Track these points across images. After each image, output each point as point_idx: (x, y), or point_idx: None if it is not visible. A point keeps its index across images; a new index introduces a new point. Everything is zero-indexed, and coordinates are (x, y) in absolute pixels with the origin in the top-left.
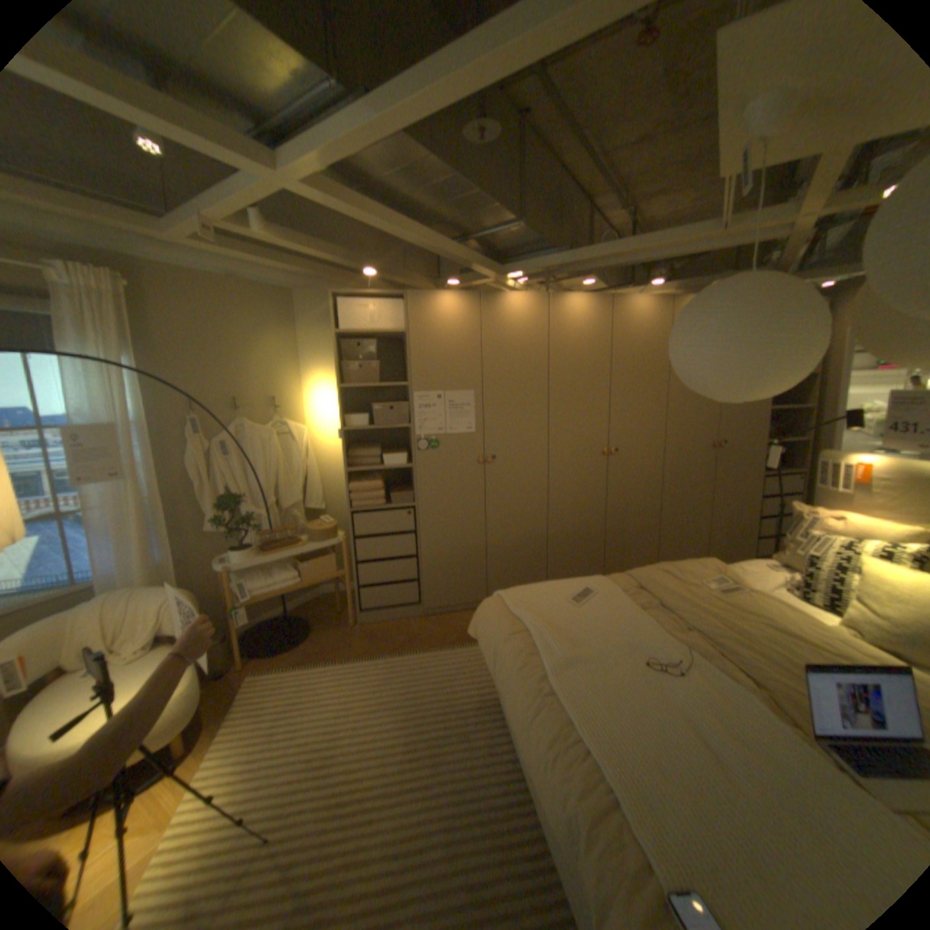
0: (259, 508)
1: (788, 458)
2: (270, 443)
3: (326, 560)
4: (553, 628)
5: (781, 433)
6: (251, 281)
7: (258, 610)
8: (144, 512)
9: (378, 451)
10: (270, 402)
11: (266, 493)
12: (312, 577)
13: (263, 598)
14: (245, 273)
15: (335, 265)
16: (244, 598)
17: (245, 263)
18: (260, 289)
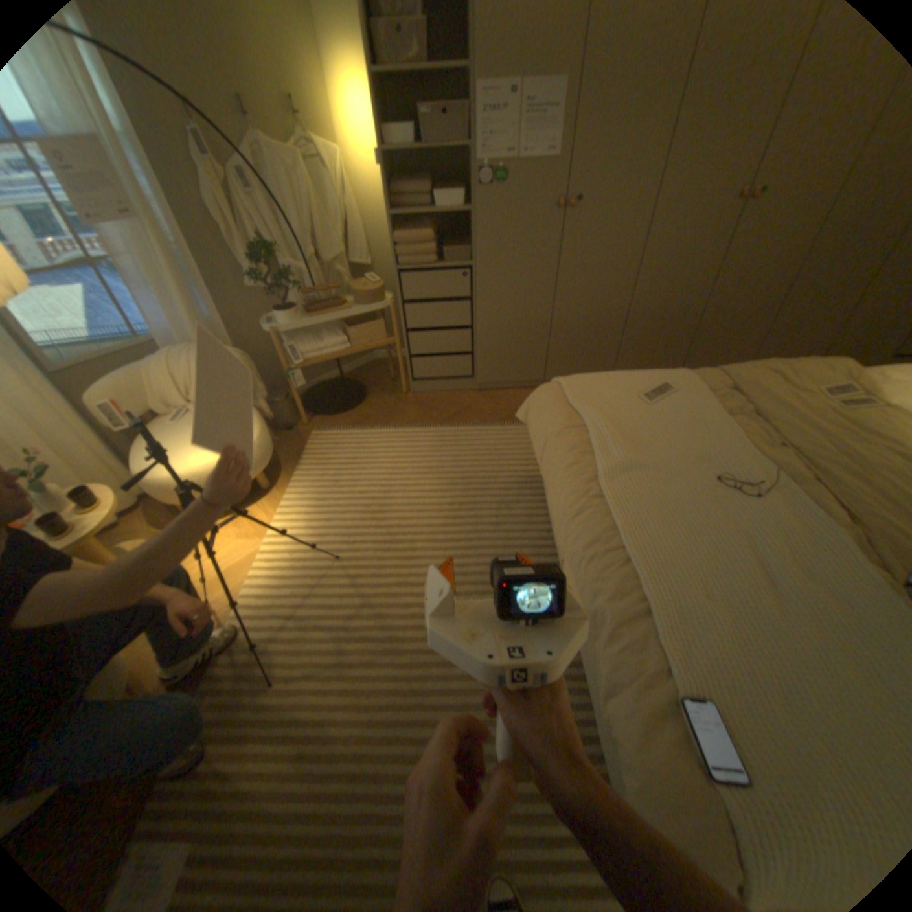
0: (298, 261)
1: None
2: (296, 172)
3: (375, 325)
4: (615, 426)
5: None
6: None
7: (318, 371)
8: (176, 261)
9: (428, 186)
10: (286, 104)
11: (303, 243)
12: (362, 343)
13: (316, 361)
14: None
15: None
16: (298, 360)
17: None
18: None
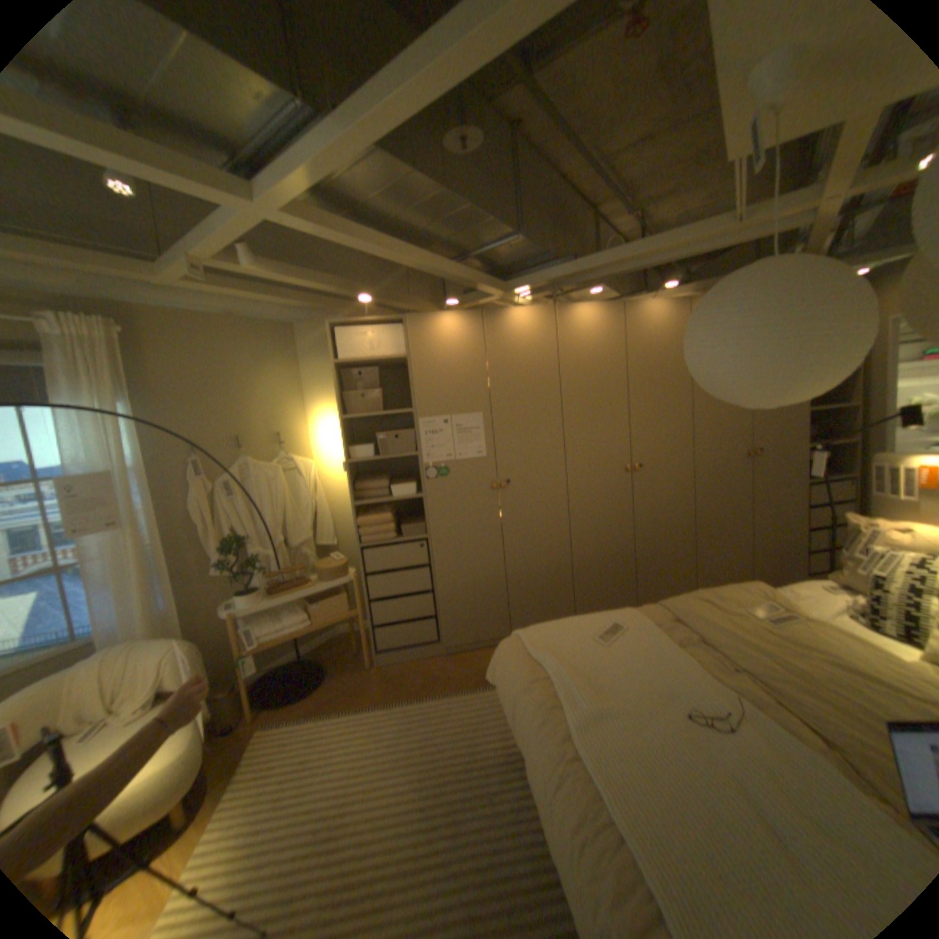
0: (266, 549)
1: (834, 462)
2: (276, 481)
3: (336, 600)
4: (577, 674)
5: (824, 436)
6: (250, 318)
7: (271, 656)
8: (145, 561)
9: (387, 482)
10: (274, 438)
11: (274, 533)
12: (322, 619)
13: (271, 645)
14: (244, 311)
15: (333, 295)
16: (251, 646)
17: (243, 300)
18: (260, 326)
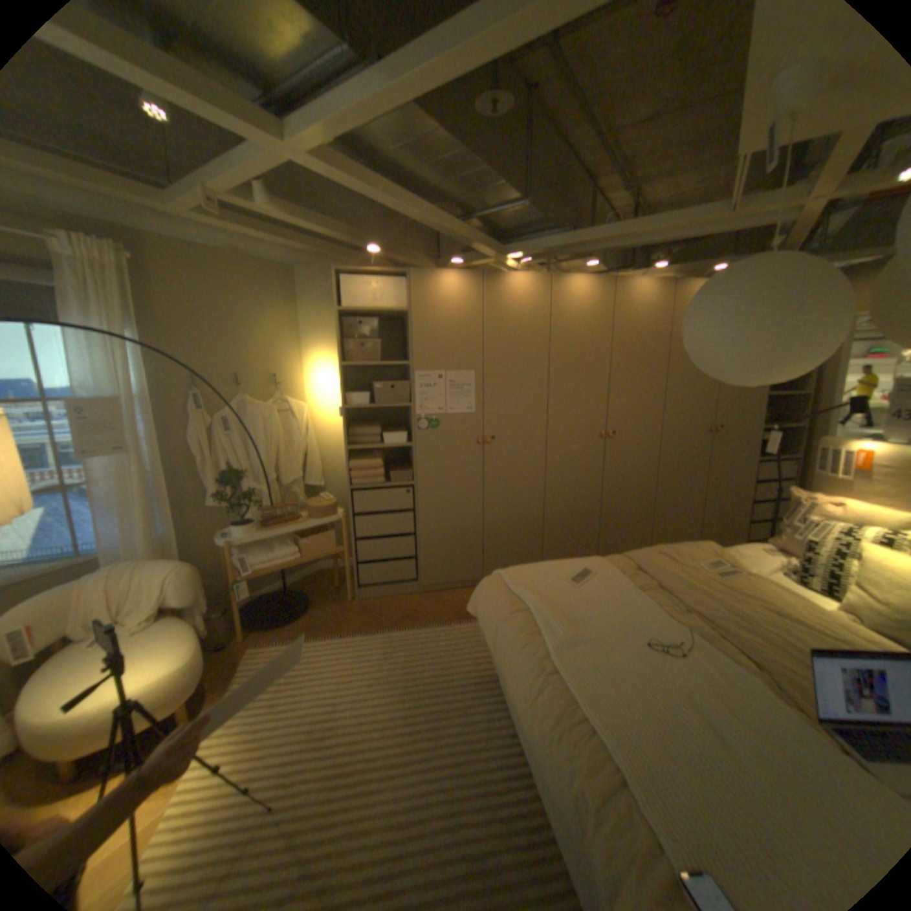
0: (260, 484)
1: (782, 443)
2: (271, 420)
3: (326, 536)
4: (554, 607)
5: (776, 419)
6: (253, 256)
7: (259, 584)
8: (147, 486)
9: (378, 430)
10: (271, 379)
11: (267, 470)
12: (312, 552)
13: (264, 572)
14: (247, 249)
15: (338, 241)
16: (246, 572)
17: (248, 238)
18: (262, 265)
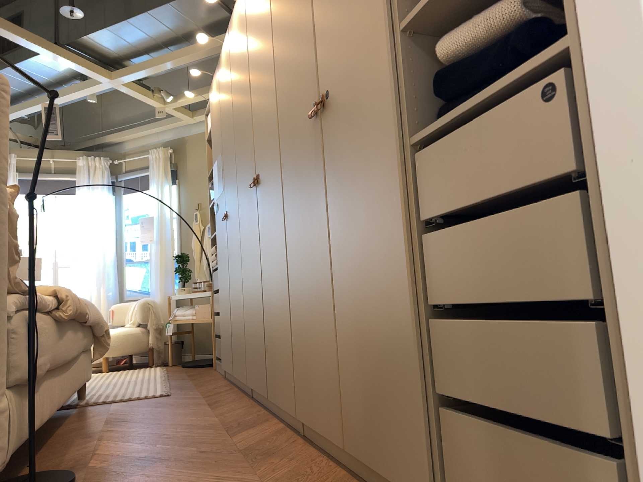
0: None
1: None
2: None
3: (209, 304)
4: None
5: None
6: None
7: None
8: (174, 262)
9: None
10: None
11: None
12: (203, 314)
13: (183, 319)
14: None
15: None
16: (176, 315)
17: None
18: None
